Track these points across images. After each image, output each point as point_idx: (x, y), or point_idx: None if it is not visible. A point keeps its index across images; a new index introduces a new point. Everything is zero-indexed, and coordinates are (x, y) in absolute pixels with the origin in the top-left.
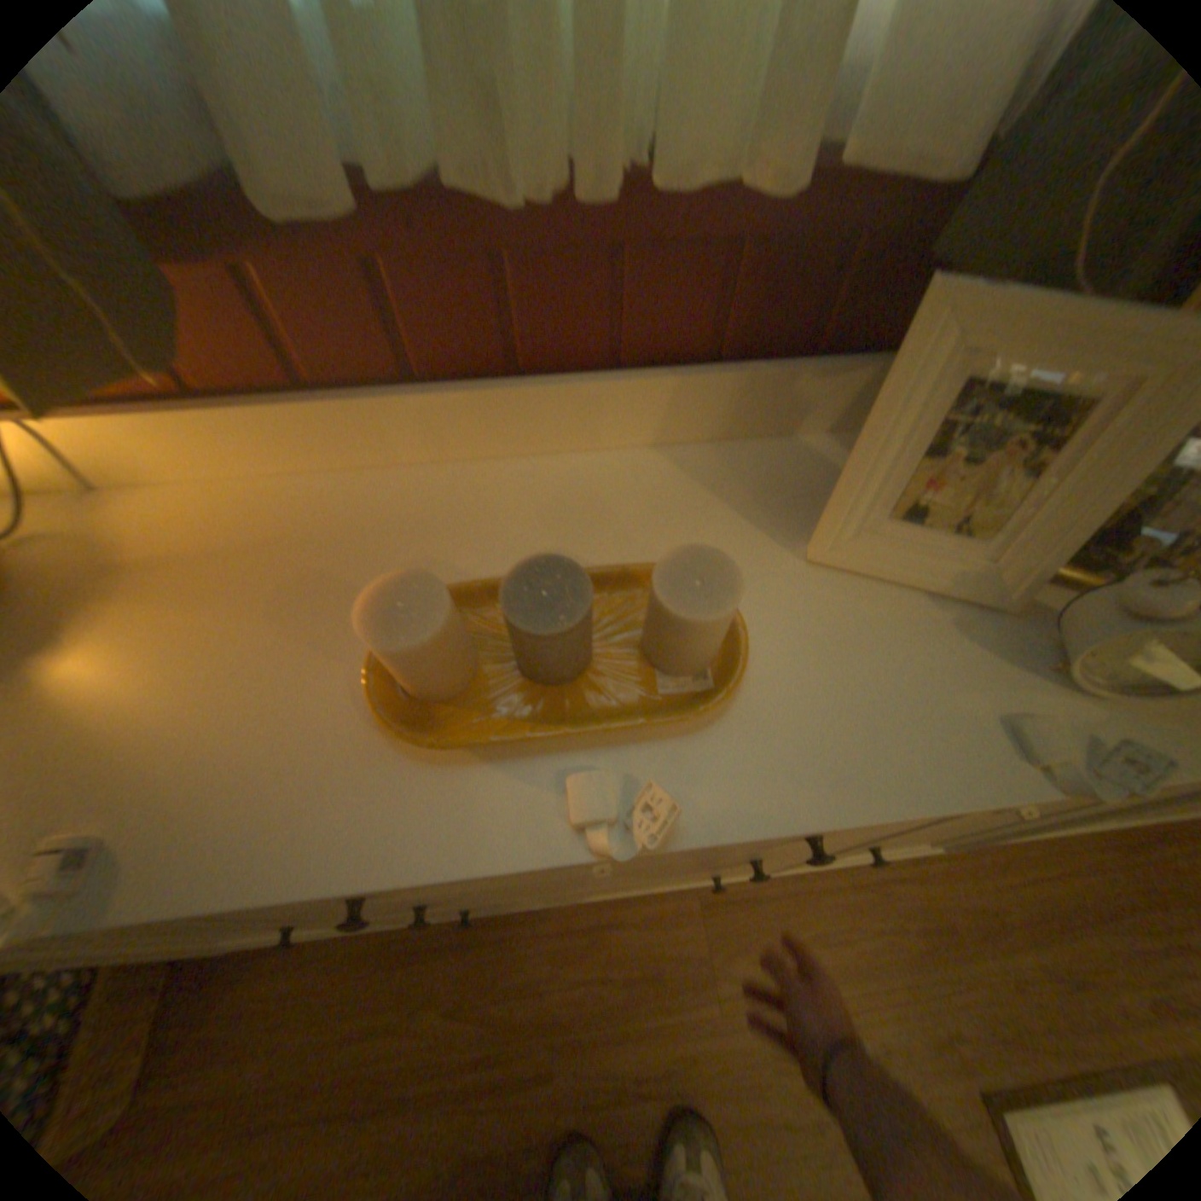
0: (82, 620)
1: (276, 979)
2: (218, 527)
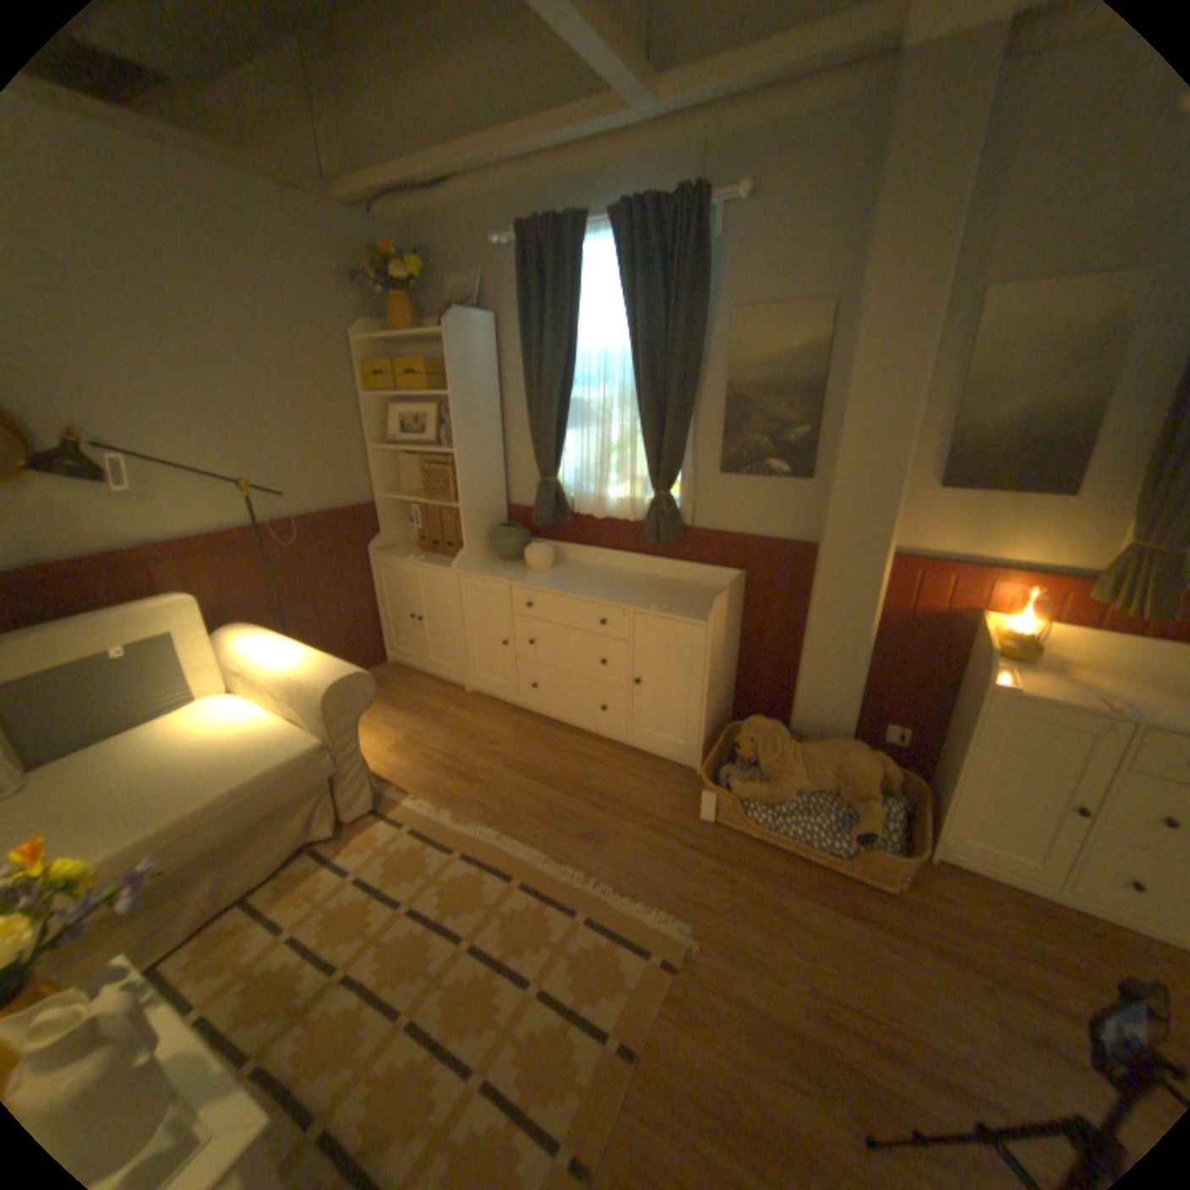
0: (1072, 672)
1: (969, 890)
2: (1102, 666)
